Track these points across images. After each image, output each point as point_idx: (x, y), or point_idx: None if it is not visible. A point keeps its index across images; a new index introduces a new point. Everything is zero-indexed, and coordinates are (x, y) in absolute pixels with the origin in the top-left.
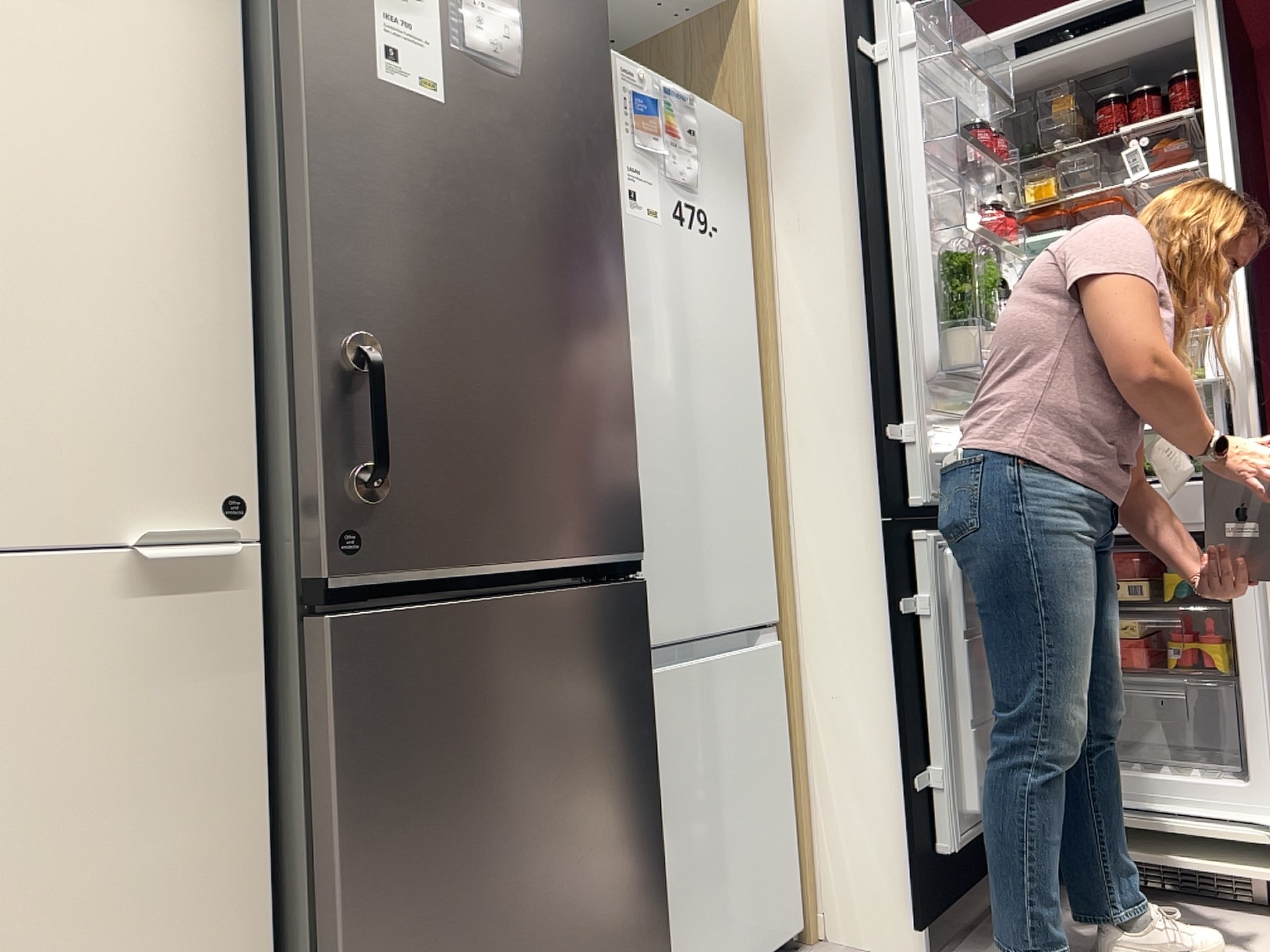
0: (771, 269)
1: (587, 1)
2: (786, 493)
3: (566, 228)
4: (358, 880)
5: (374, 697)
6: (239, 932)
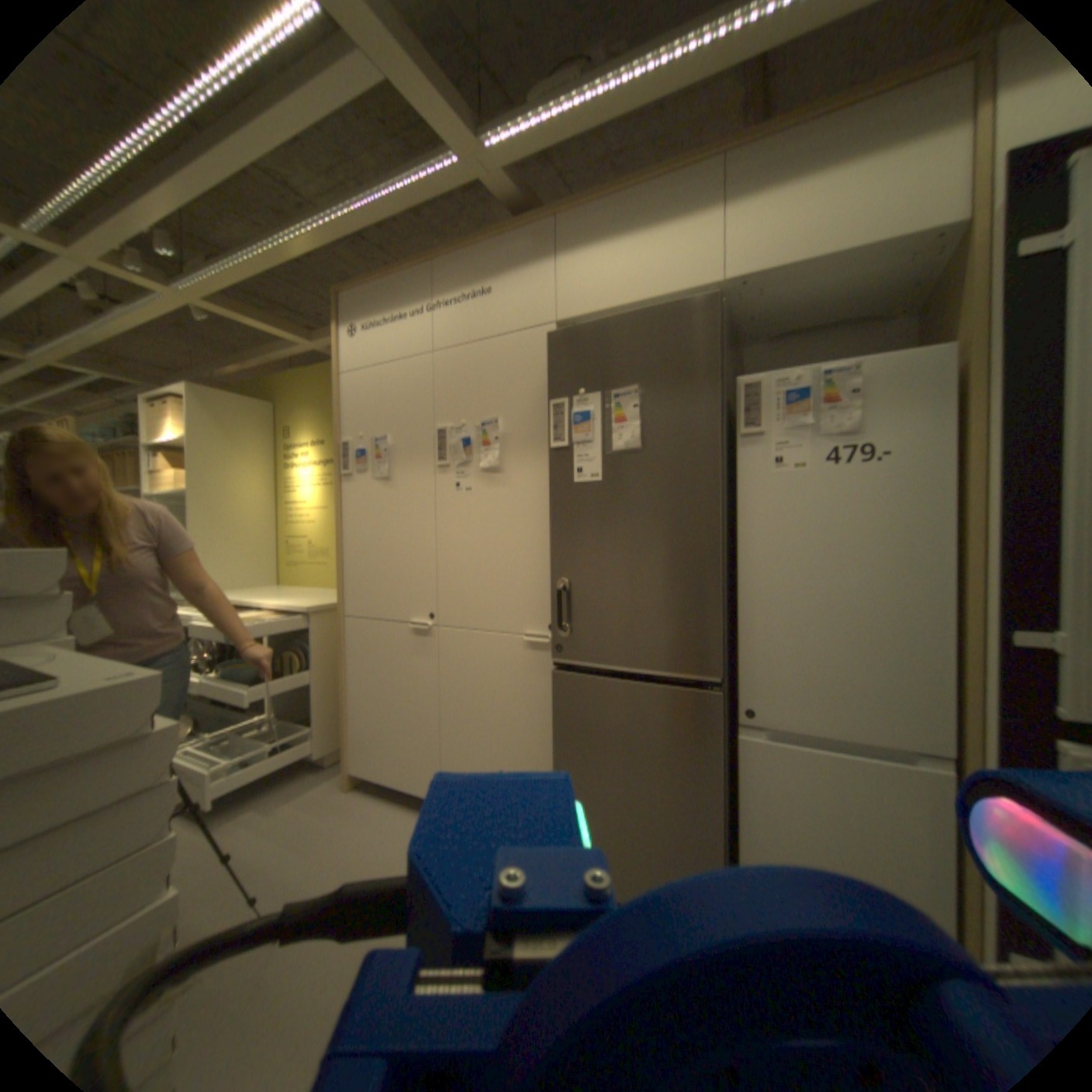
0: (980, 465)
1: (699, 381)
2: (977, 659)
3: (672, 513)
4: (560, 753)
5: (567, 699)
6: (552, 749)
